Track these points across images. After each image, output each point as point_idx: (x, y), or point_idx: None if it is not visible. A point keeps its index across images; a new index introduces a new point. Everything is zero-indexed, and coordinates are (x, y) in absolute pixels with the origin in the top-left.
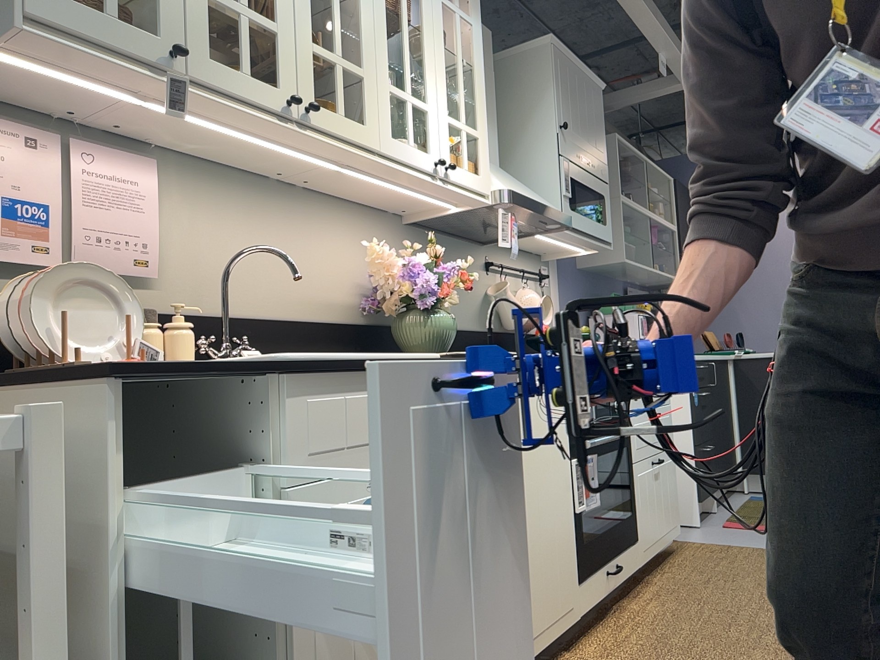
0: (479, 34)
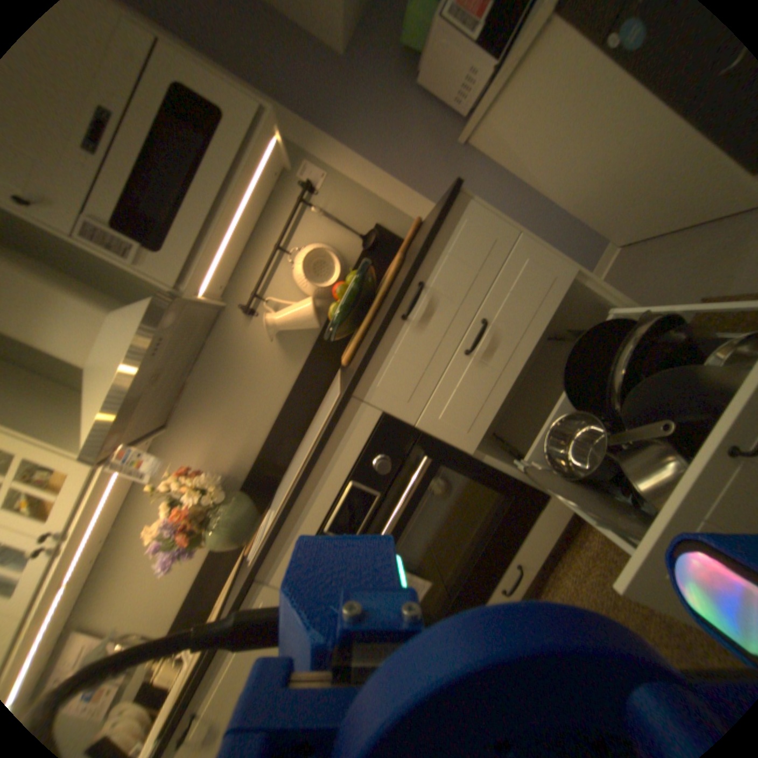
0: None
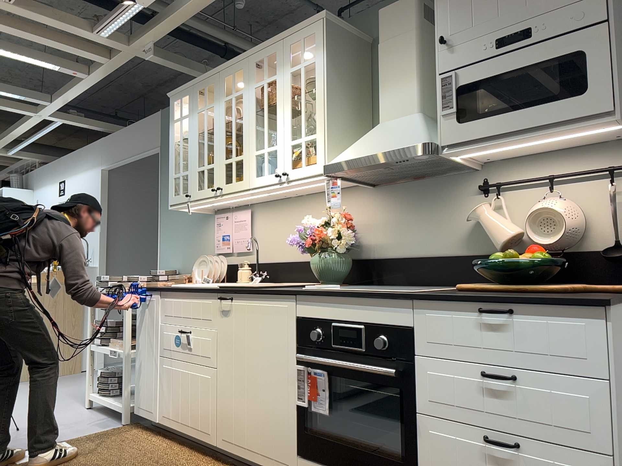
0: (319, 62)
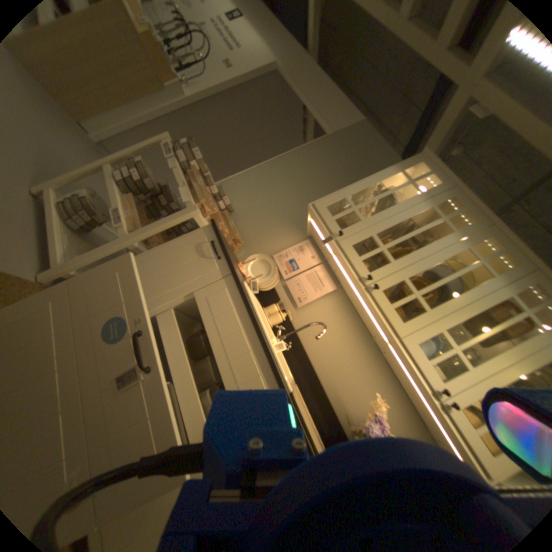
0: None
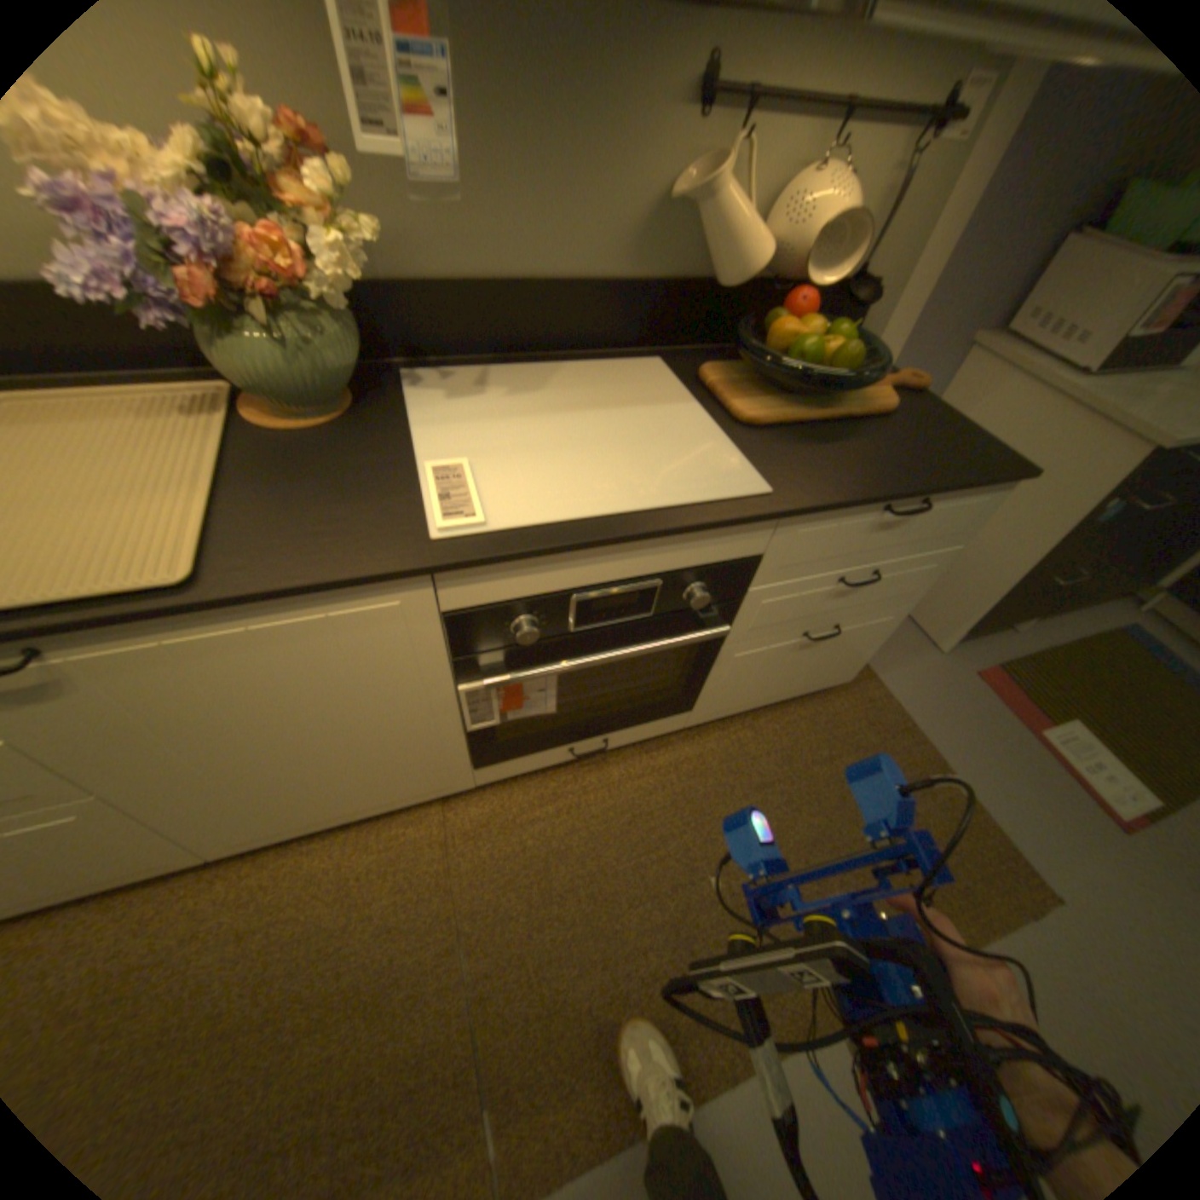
0: None
